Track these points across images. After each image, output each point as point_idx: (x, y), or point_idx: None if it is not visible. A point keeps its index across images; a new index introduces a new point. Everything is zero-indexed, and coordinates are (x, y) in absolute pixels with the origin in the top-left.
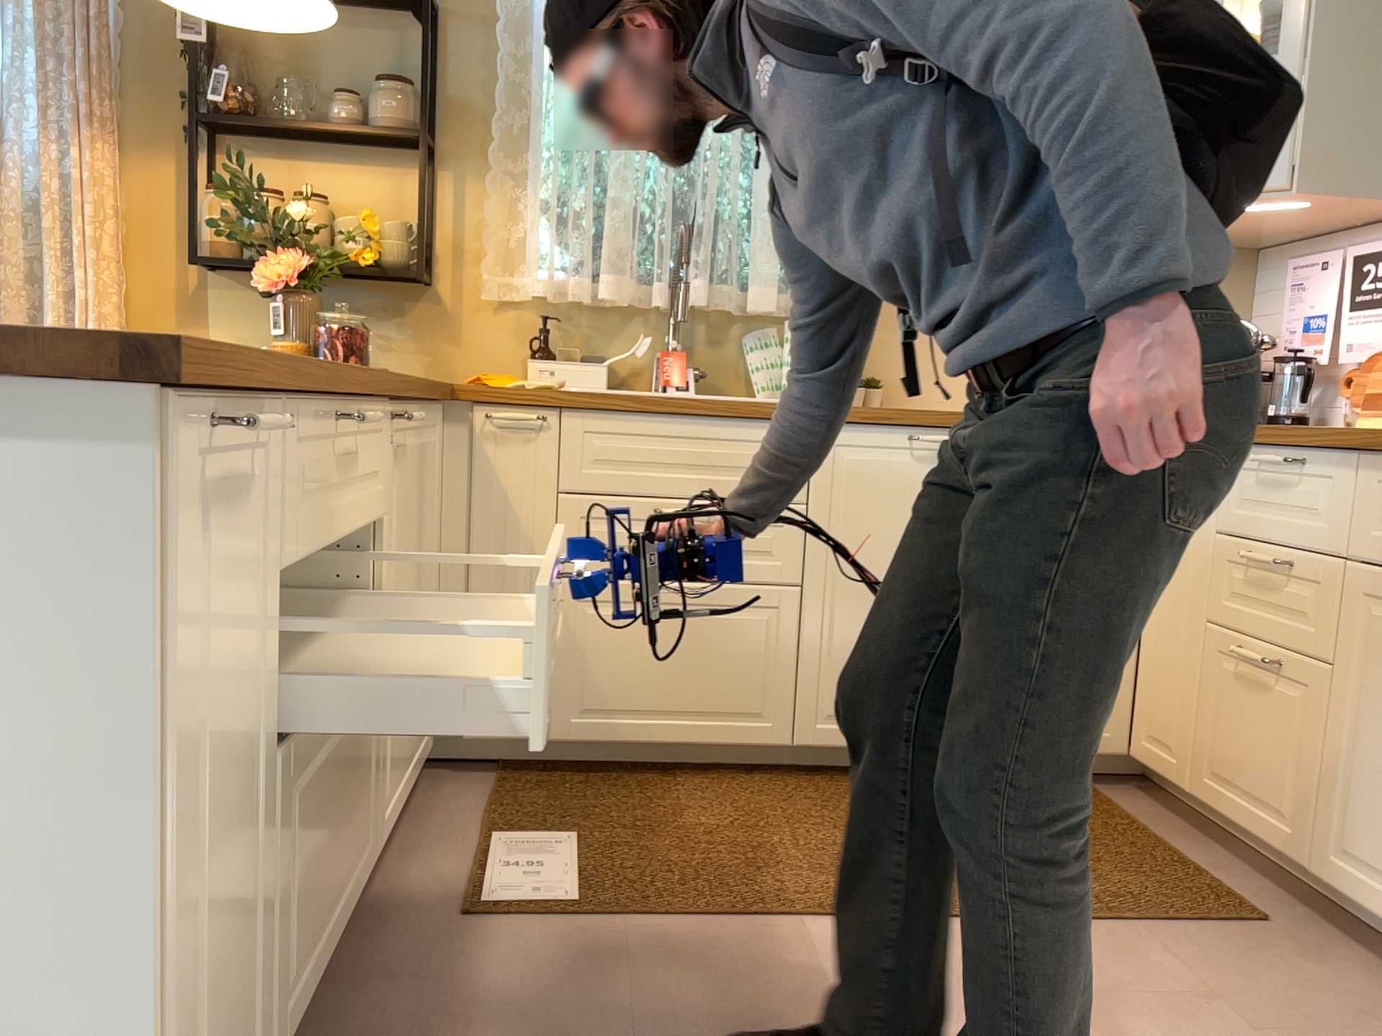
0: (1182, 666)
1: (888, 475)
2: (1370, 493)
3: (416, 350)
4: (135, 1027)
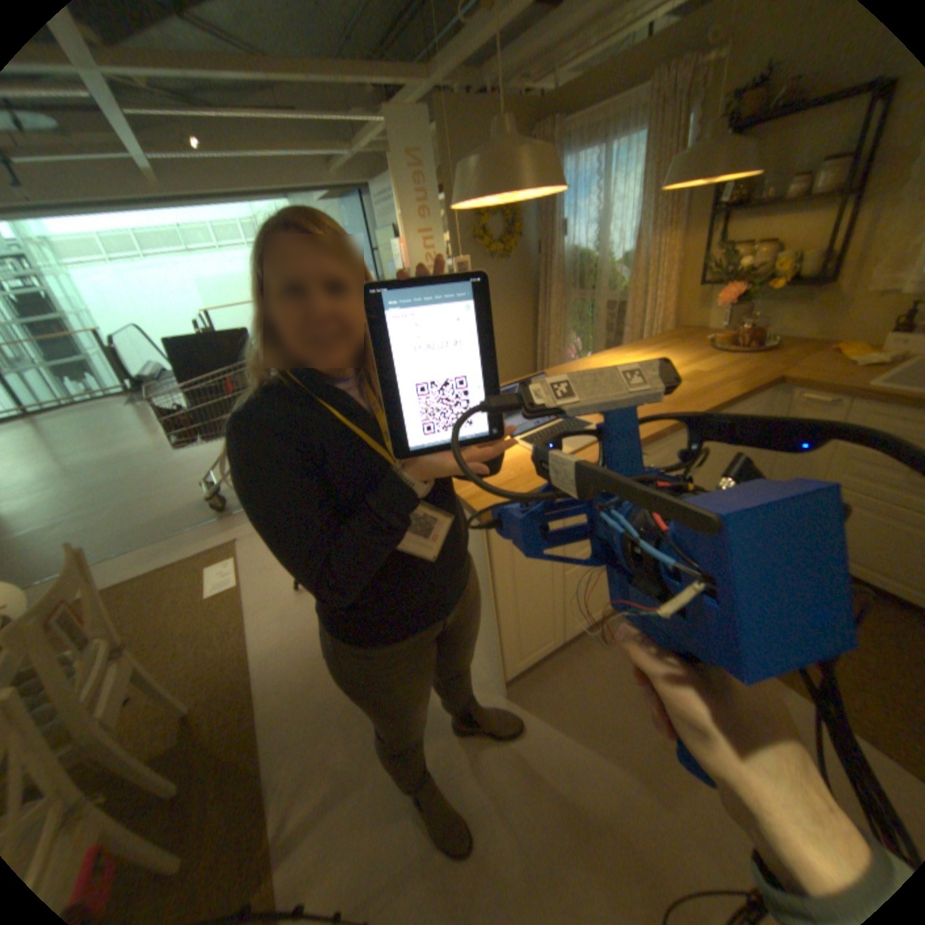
0: None
1: None
2: None
3: (814, 320)
4: (499, 635)
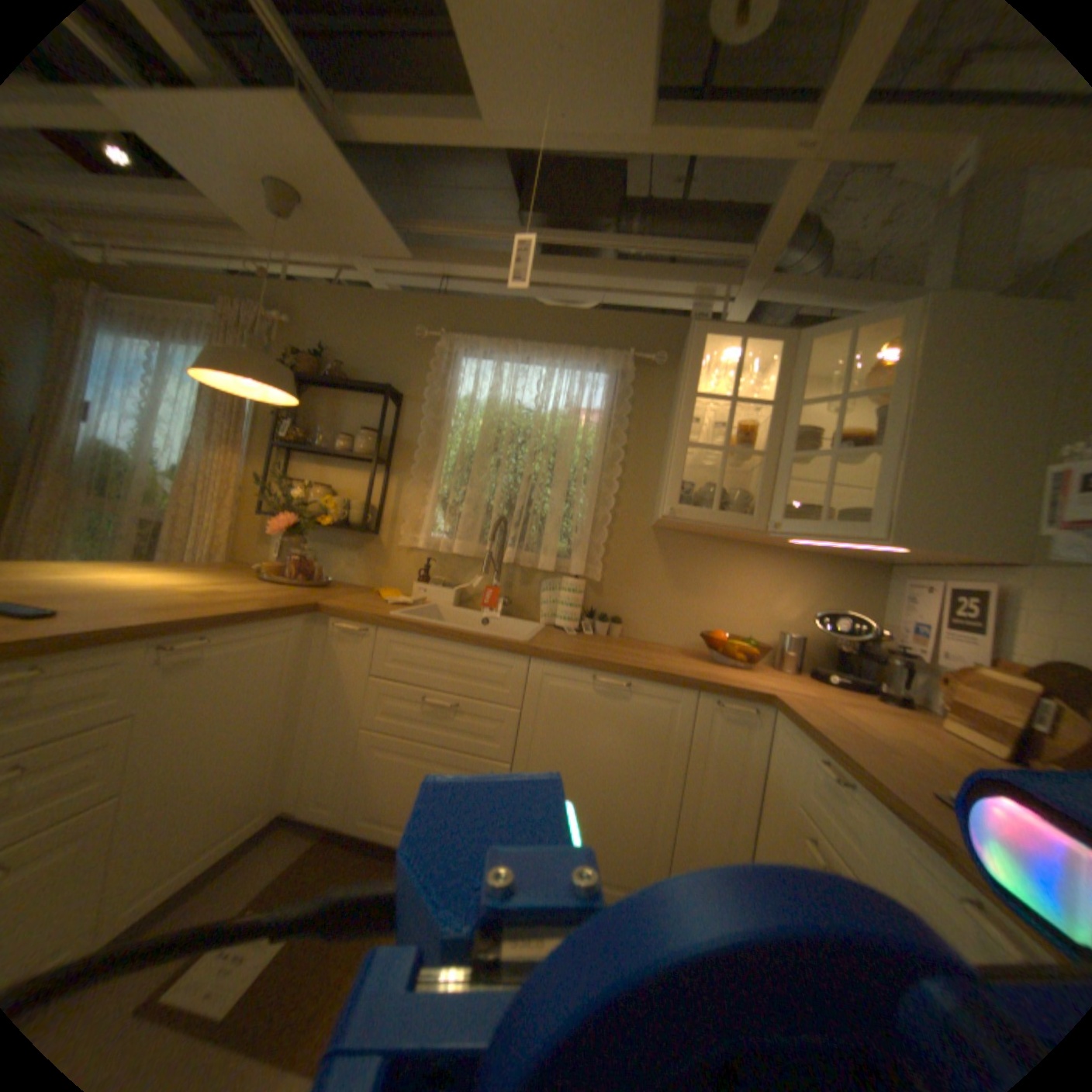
0: None
1: (575, 700)
2: (899, 853)
3: (364, 569)
4: None
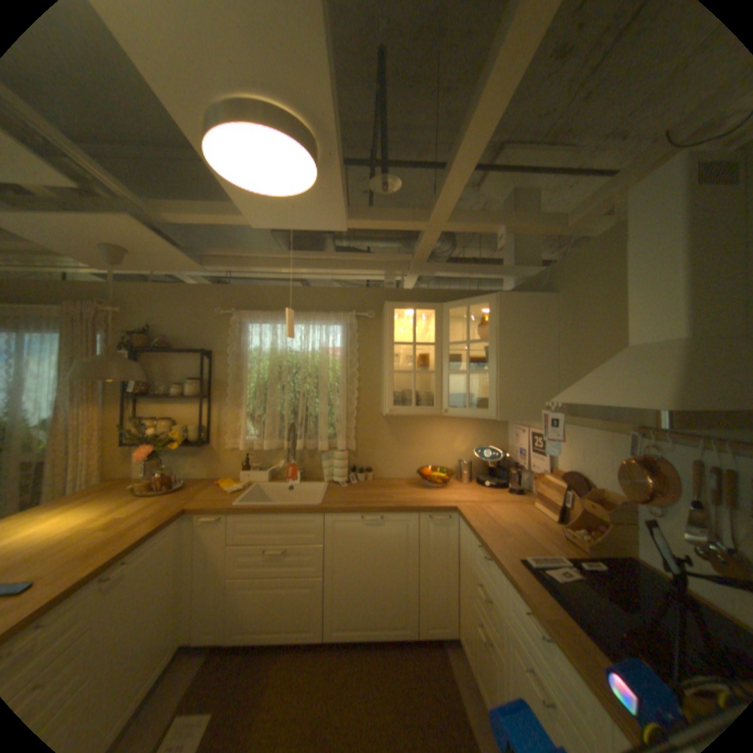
0: (469, 615)
1: (353, 532)
2: (509, 593)
3: (203, 467)
4: None
